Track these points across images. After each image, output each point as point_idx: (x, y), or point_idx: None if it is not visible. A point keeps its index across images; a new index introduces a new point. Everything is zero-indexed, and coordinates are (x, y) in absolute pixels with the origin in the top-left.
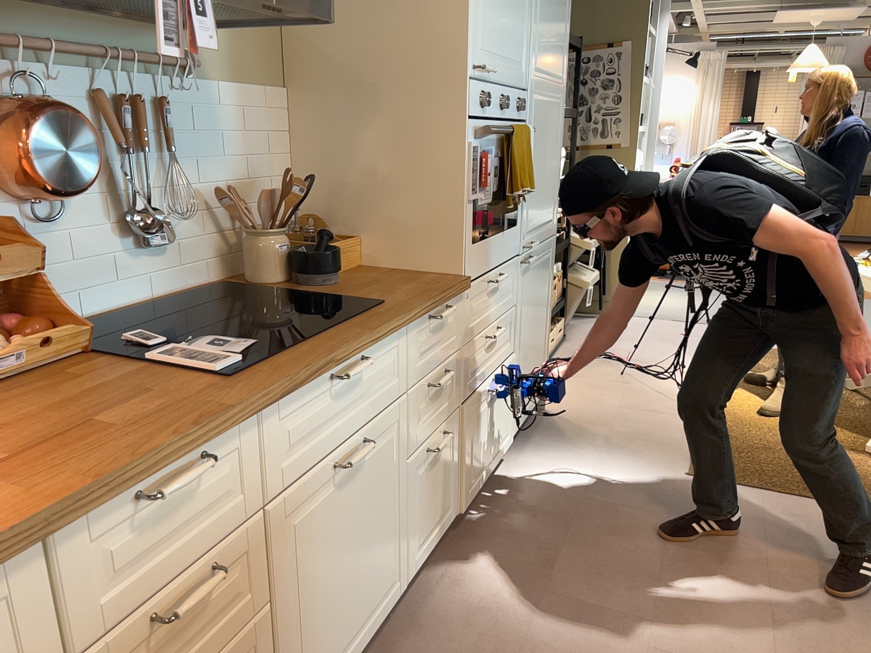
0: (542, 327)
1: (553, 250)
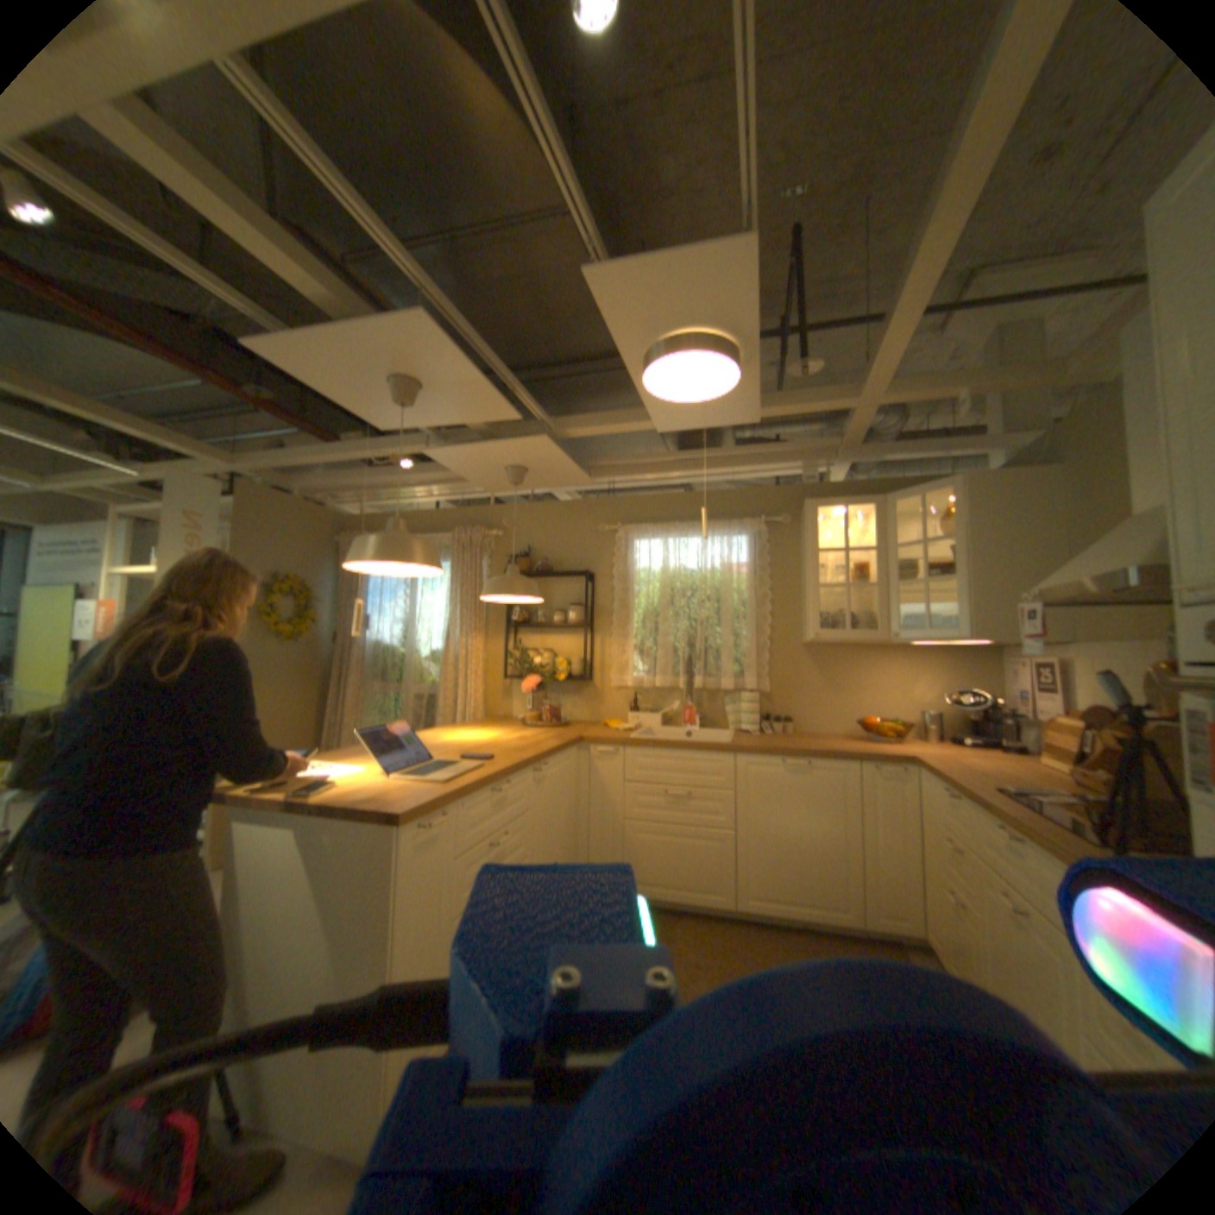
0: None
1: None
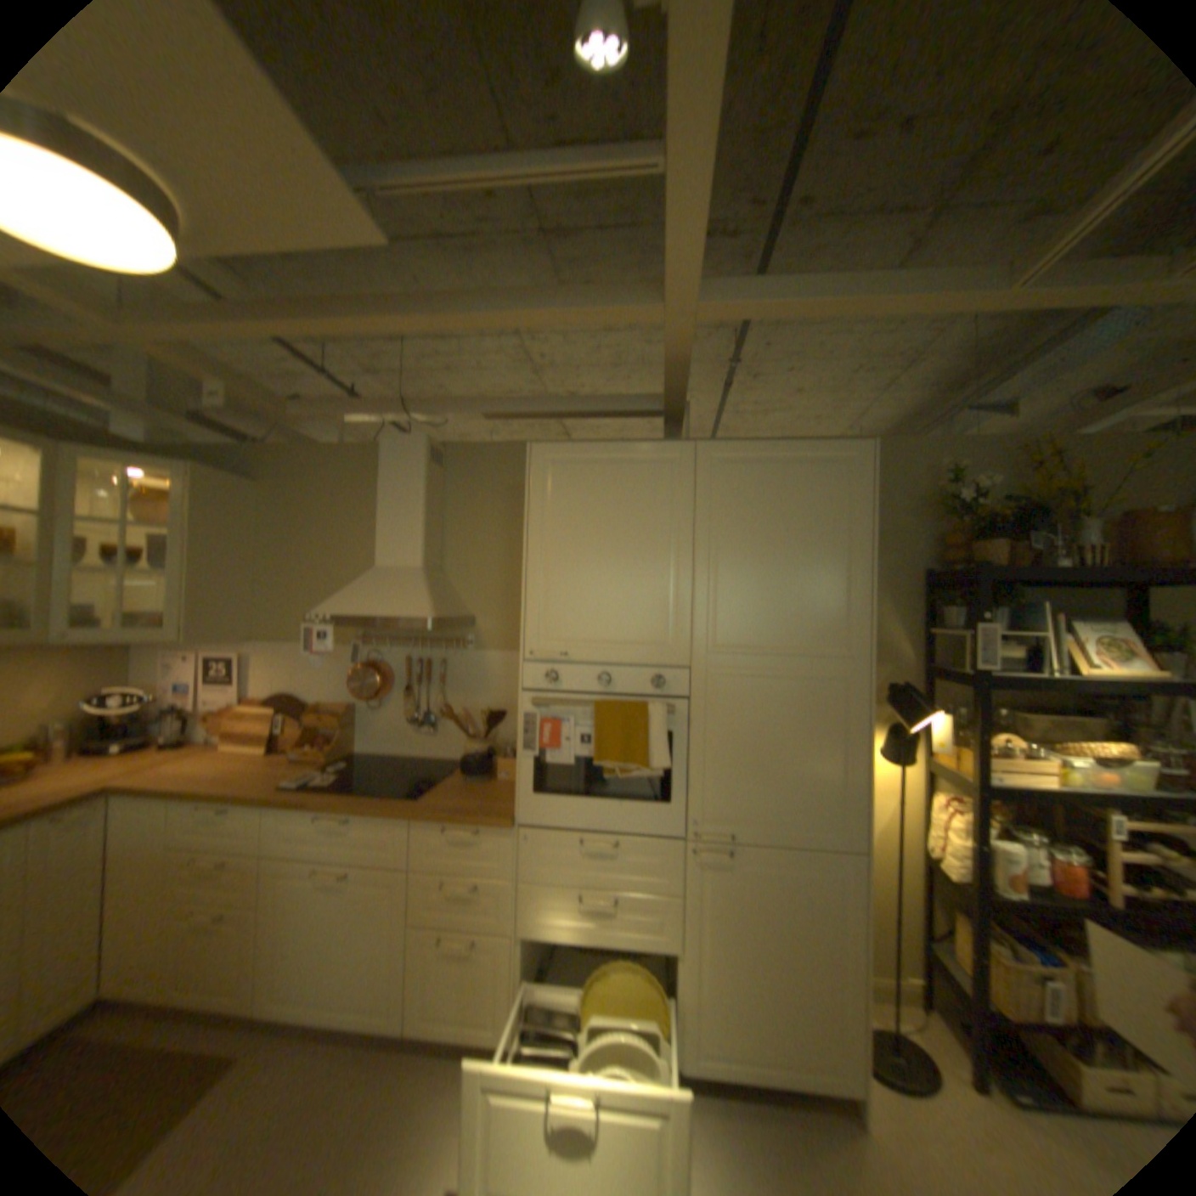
0: (821, 979)
1: (864, 877)
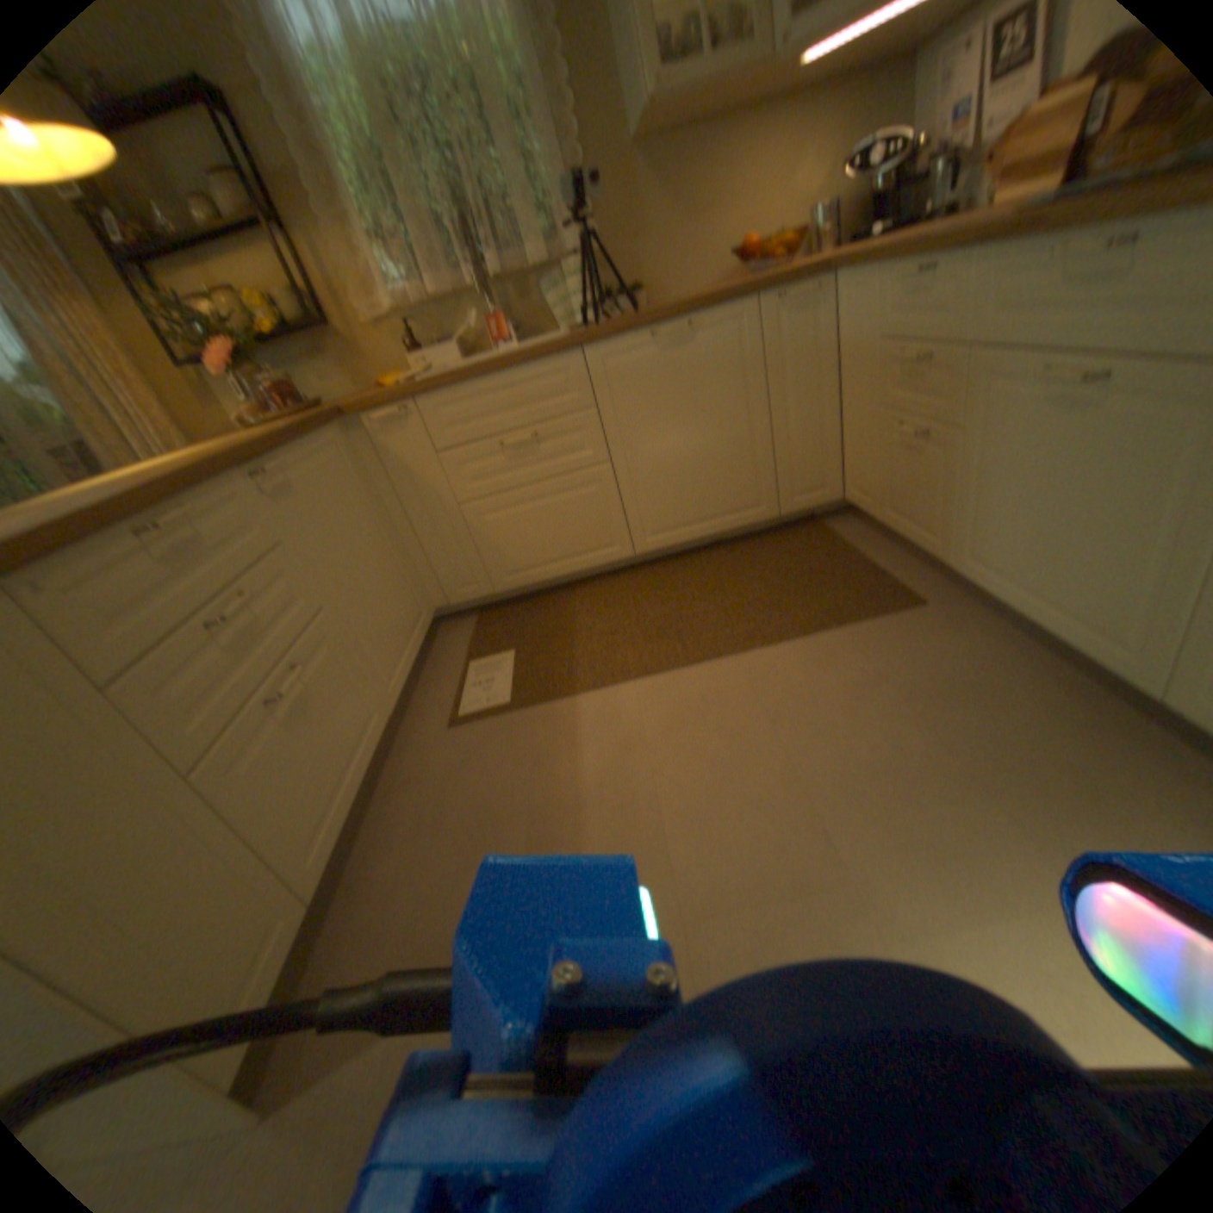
0: None
1: None
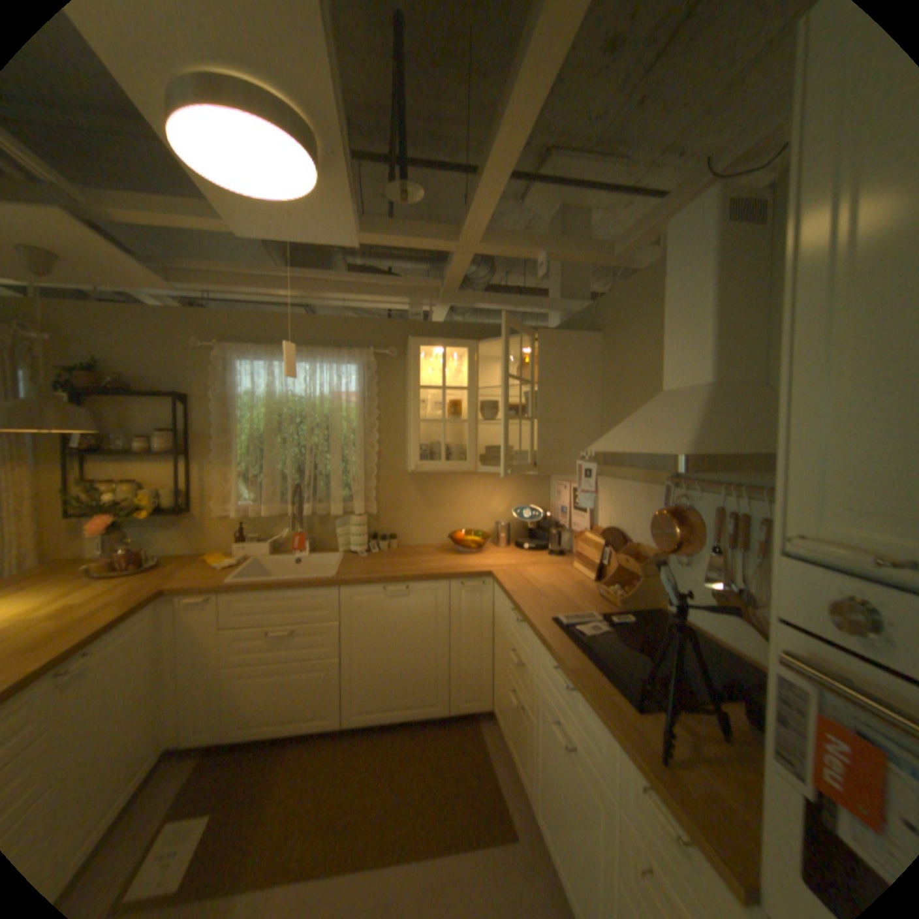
0: None
1: None
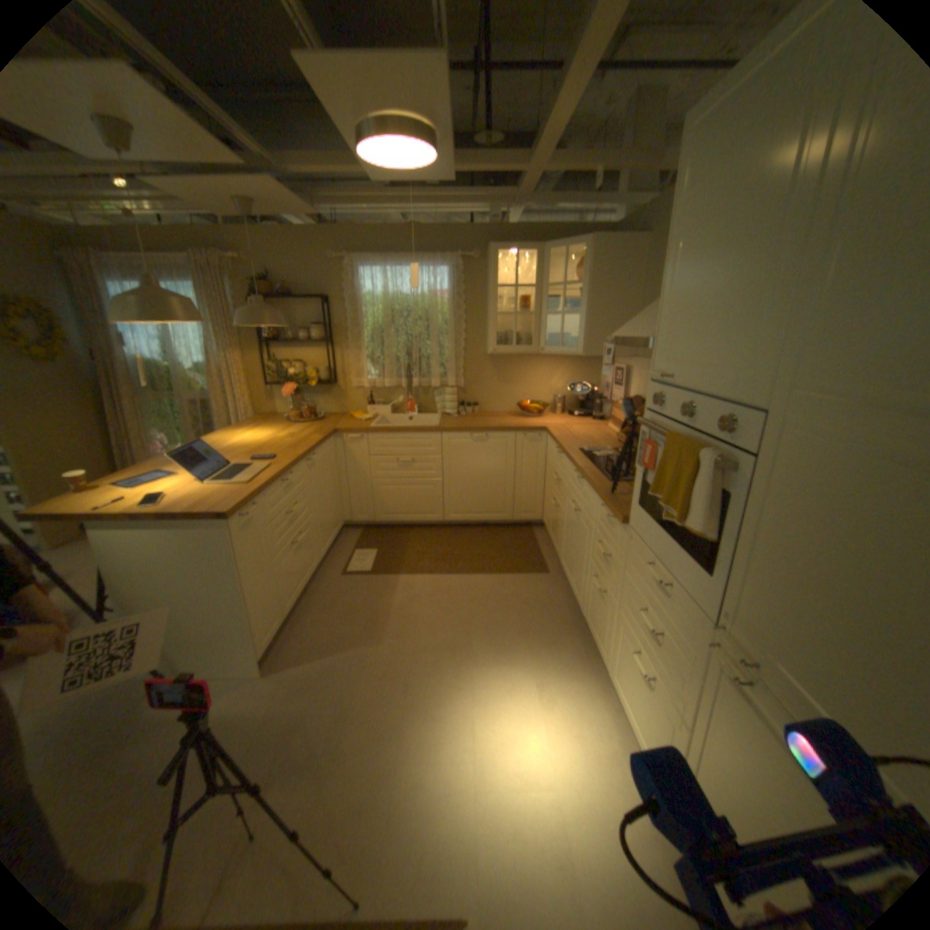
0: None
1: None
